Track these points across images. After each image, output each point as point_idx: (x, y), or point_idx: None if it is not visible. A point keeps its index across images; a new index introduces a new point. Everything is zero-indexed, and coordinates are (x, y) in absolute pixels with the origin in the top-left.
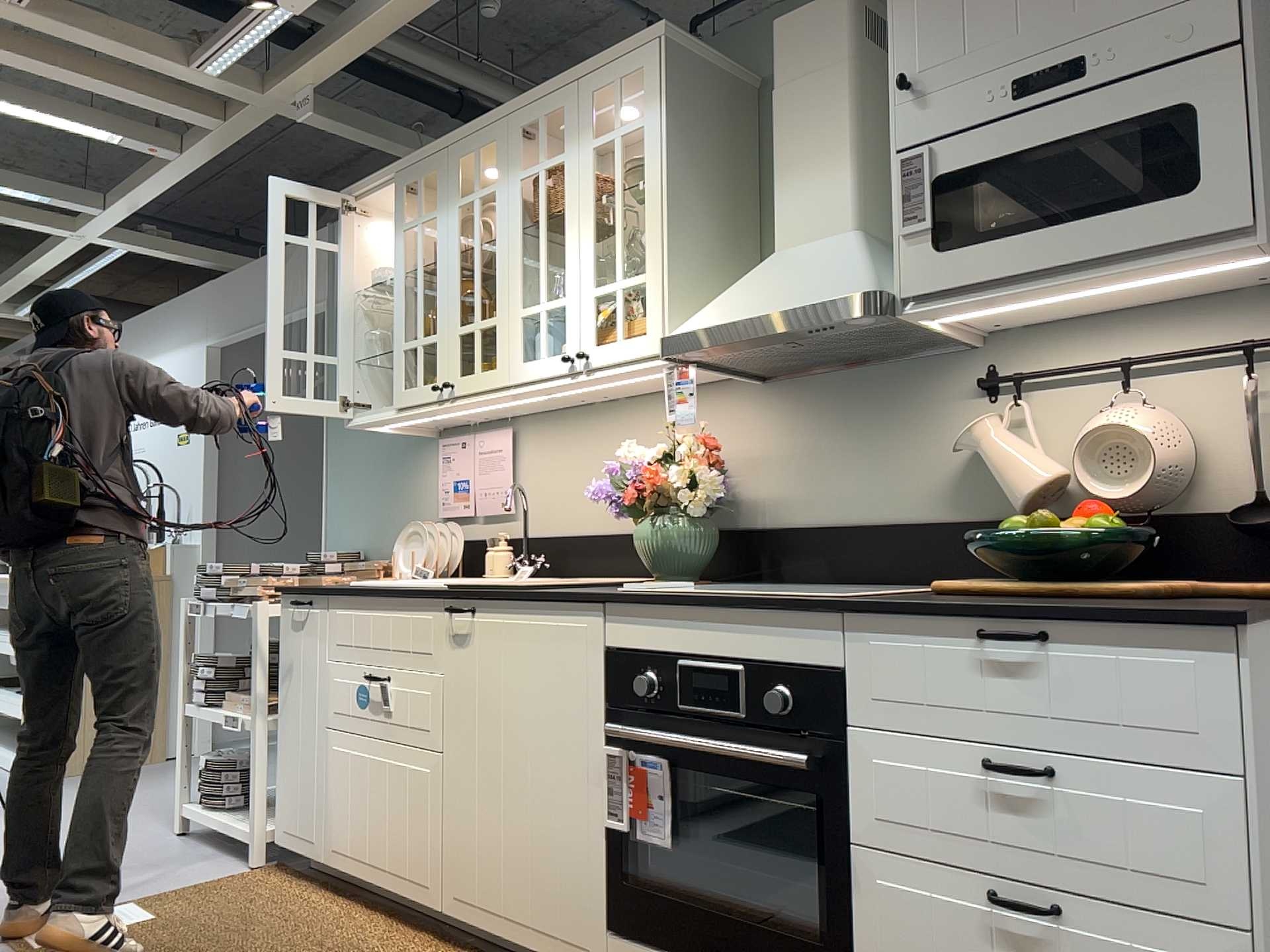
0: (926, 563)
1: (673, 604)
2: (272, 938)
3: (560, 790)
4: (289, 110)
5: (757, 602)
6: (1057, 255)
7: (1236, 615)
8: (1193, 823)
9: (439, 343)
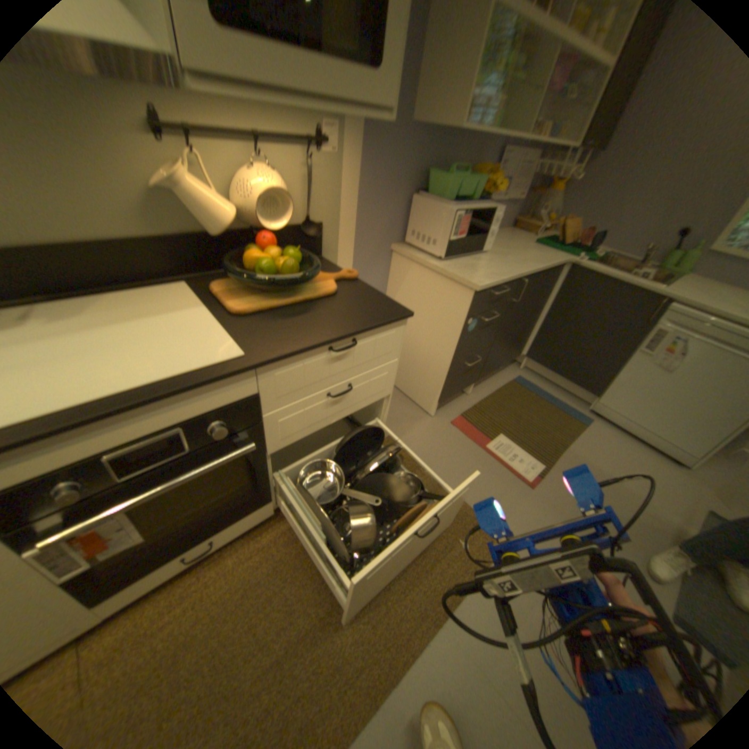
0: (134, 266)
1: (74, 425)
2: None
3: None
4: None
5: (186, 387)
6: (312, 79)
7: (411, 314)
8: (384, 377)
9: None
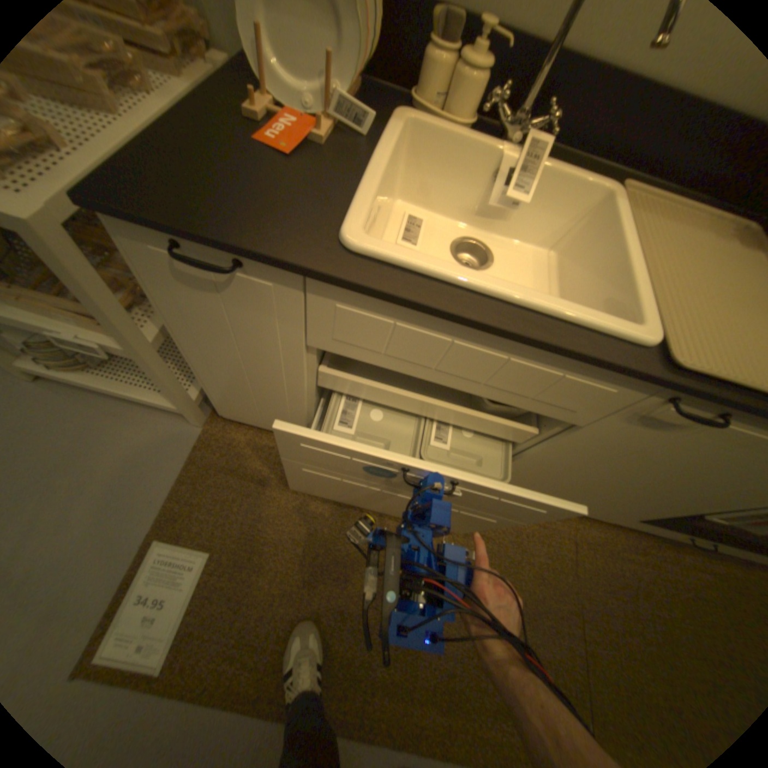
0: None
1: None
2: (343, 535)
3: (680, 501)
4: None
5: None
6: None
7: None
8: None
9: None
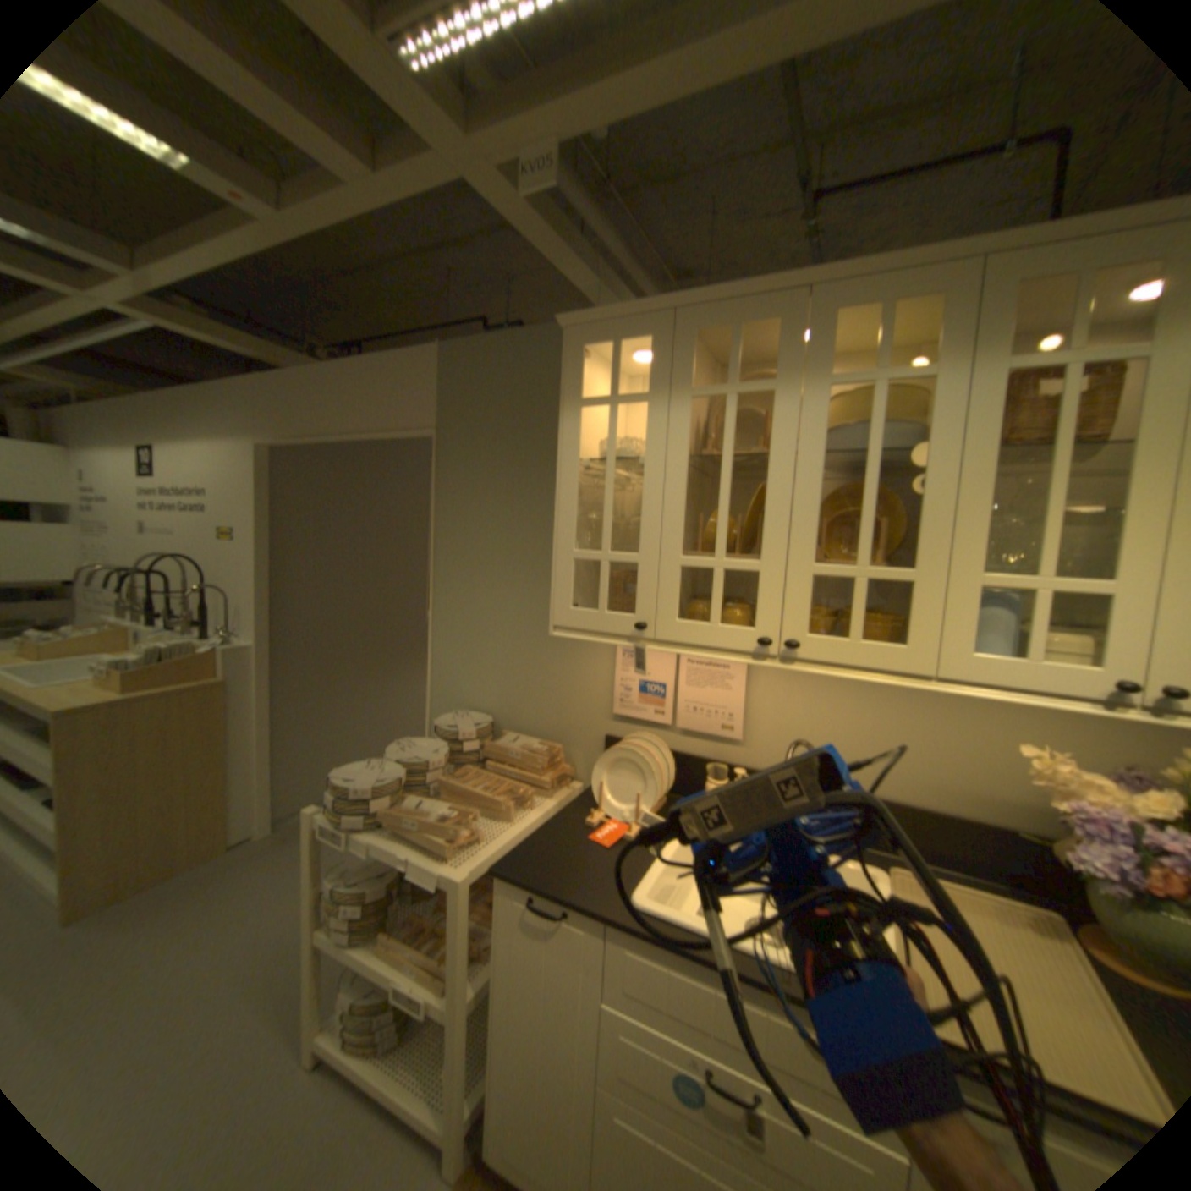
0: None
1: None
2: None
3: None
4: (487, 170)
5: None
6: None
7: None
8: None
9: (767, 578)
